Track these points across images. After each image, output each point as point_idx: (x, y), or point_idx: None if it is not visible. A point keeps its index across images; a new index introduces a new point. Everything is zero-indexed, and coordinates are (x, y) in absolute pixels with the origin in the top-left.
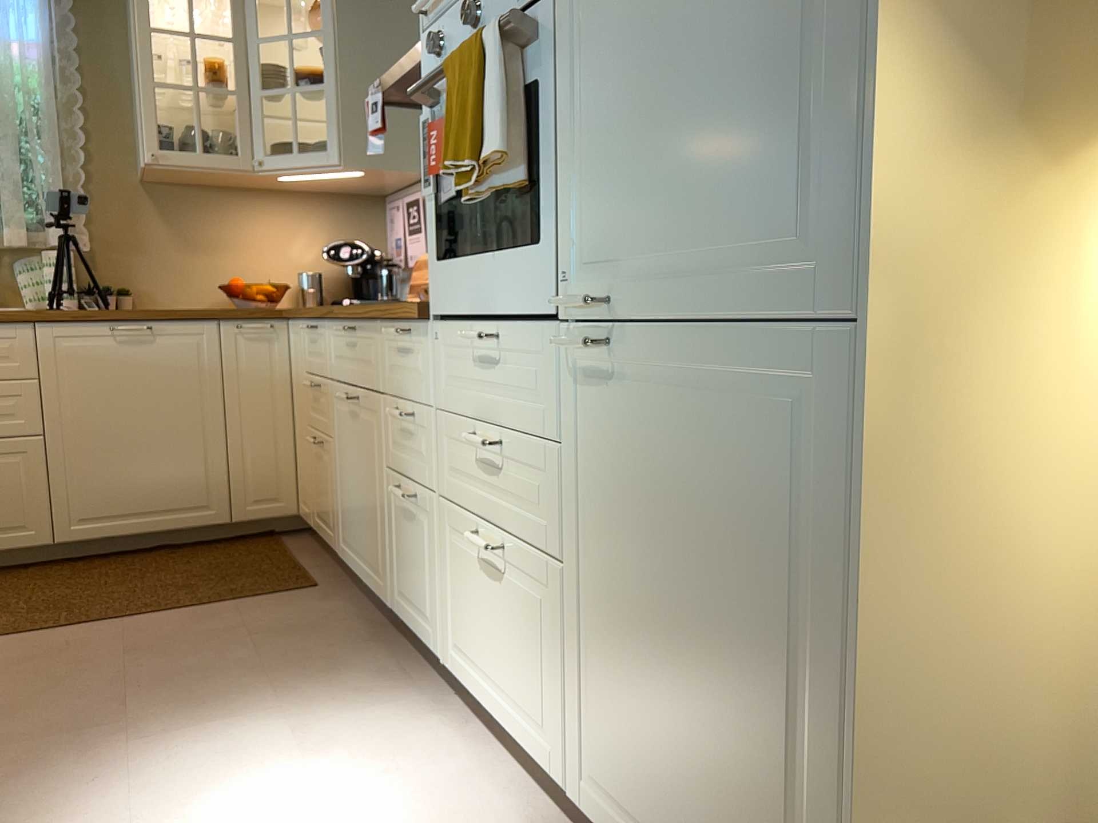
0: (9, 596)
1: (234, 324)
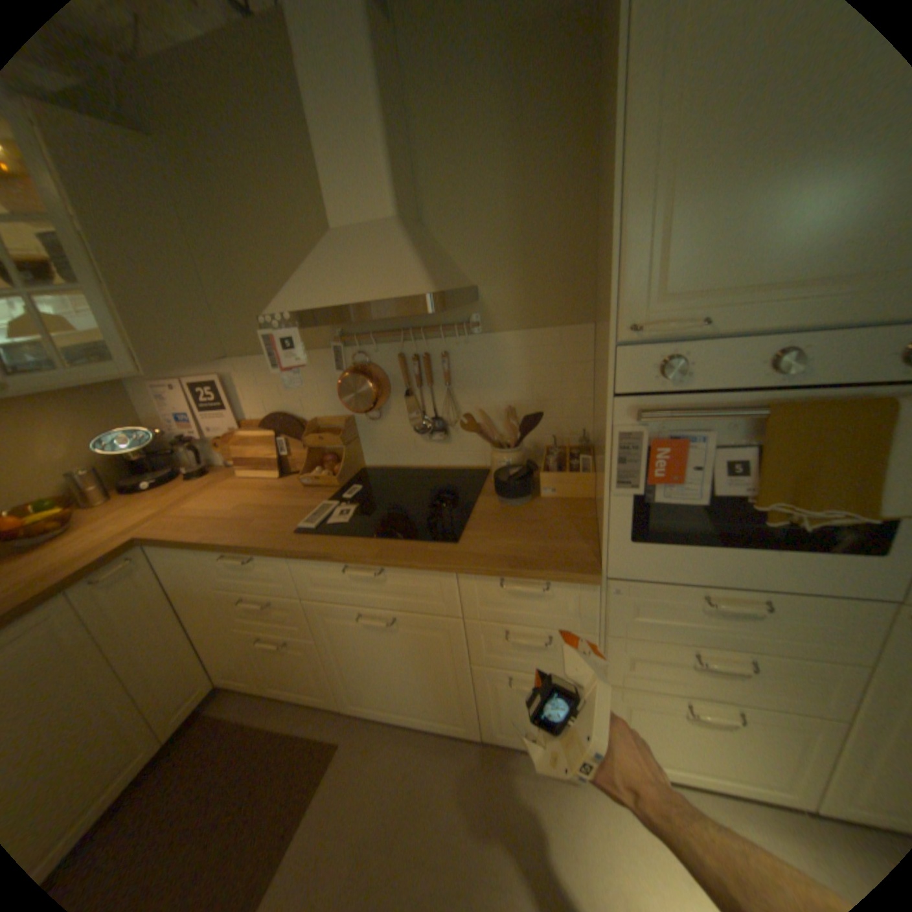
0: None
1: (87, 582)
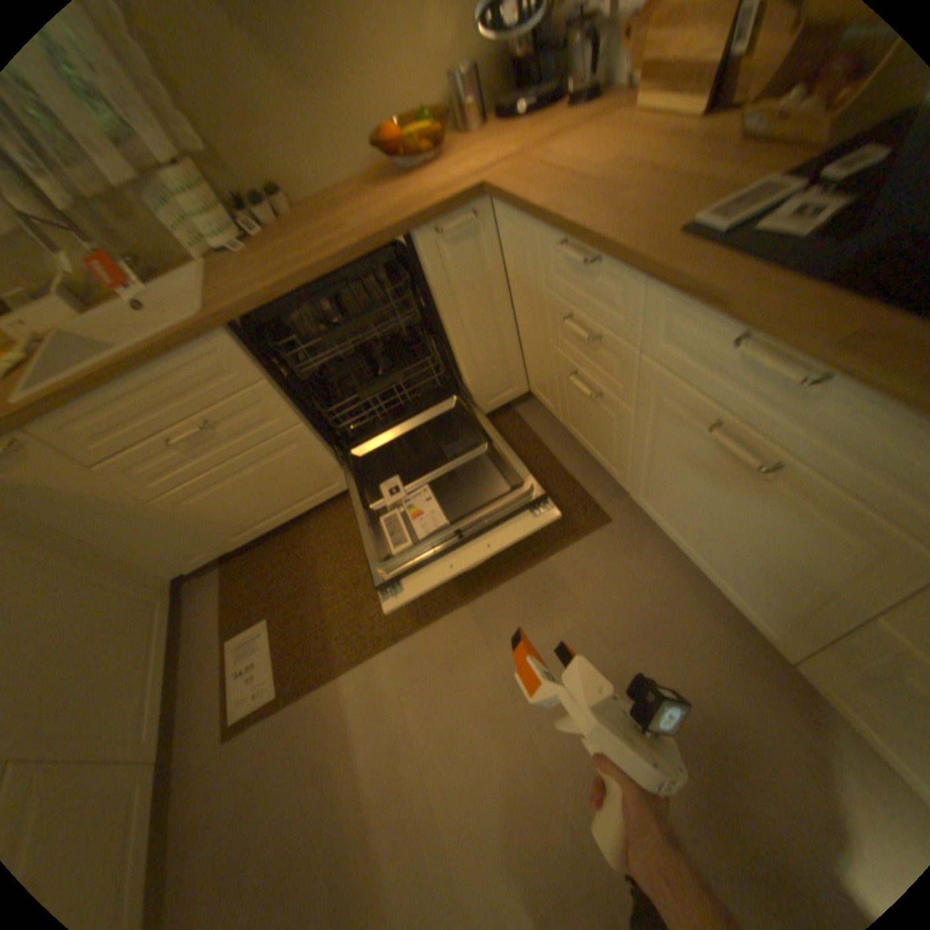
0: (355, 554)
1: (433, 231)
